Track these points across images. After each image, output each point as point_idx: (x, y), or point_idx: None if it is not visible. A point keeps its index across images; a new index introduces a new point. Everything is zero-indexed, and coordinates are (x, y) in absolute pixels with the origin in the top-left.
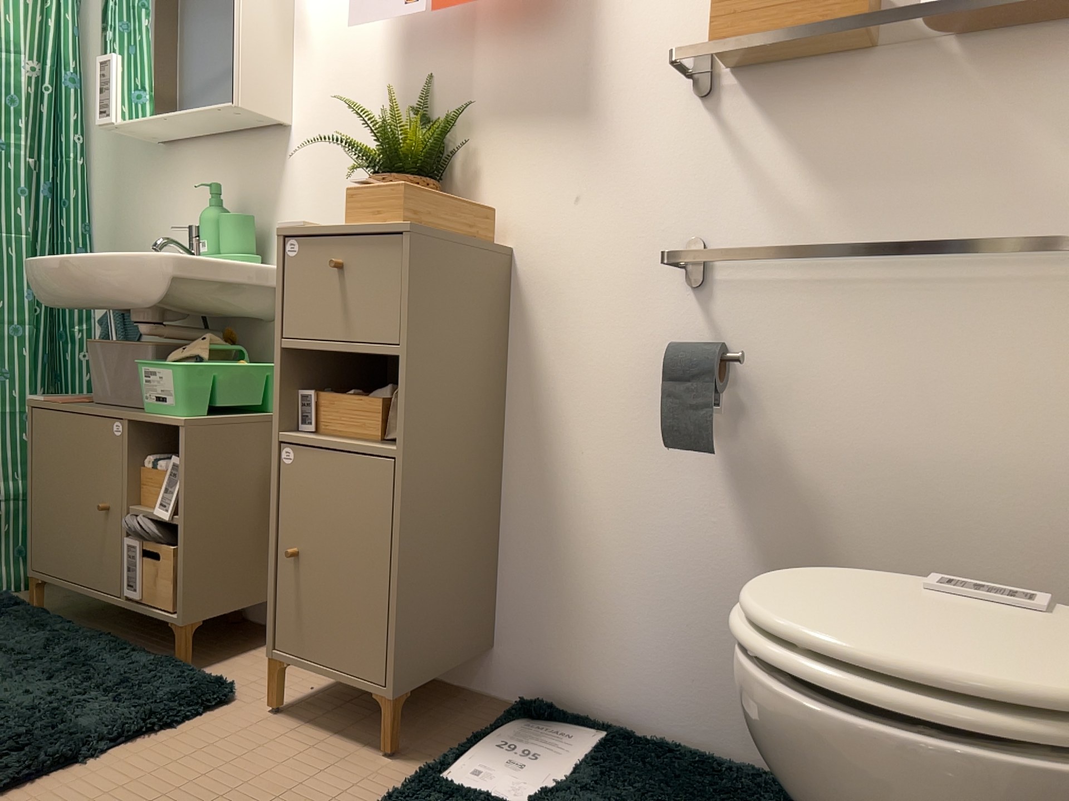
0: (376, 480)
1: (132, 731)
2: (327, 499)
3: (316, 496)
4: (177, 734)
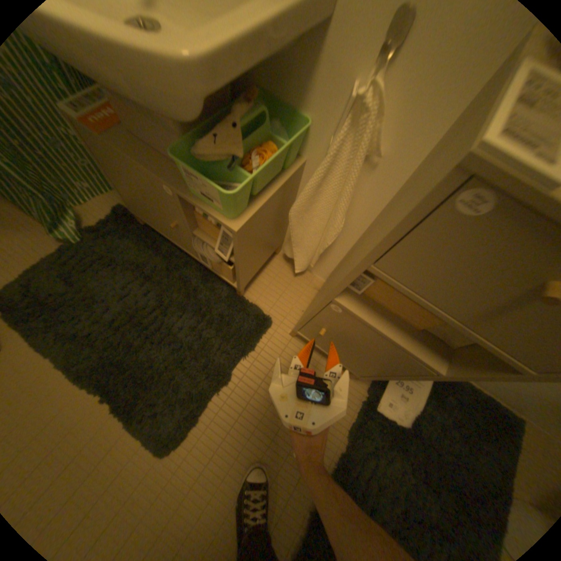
0: (415, 365)
1: (241, 364)
2: (364, 339)
3: (354, 332)
4: (258, 356)
